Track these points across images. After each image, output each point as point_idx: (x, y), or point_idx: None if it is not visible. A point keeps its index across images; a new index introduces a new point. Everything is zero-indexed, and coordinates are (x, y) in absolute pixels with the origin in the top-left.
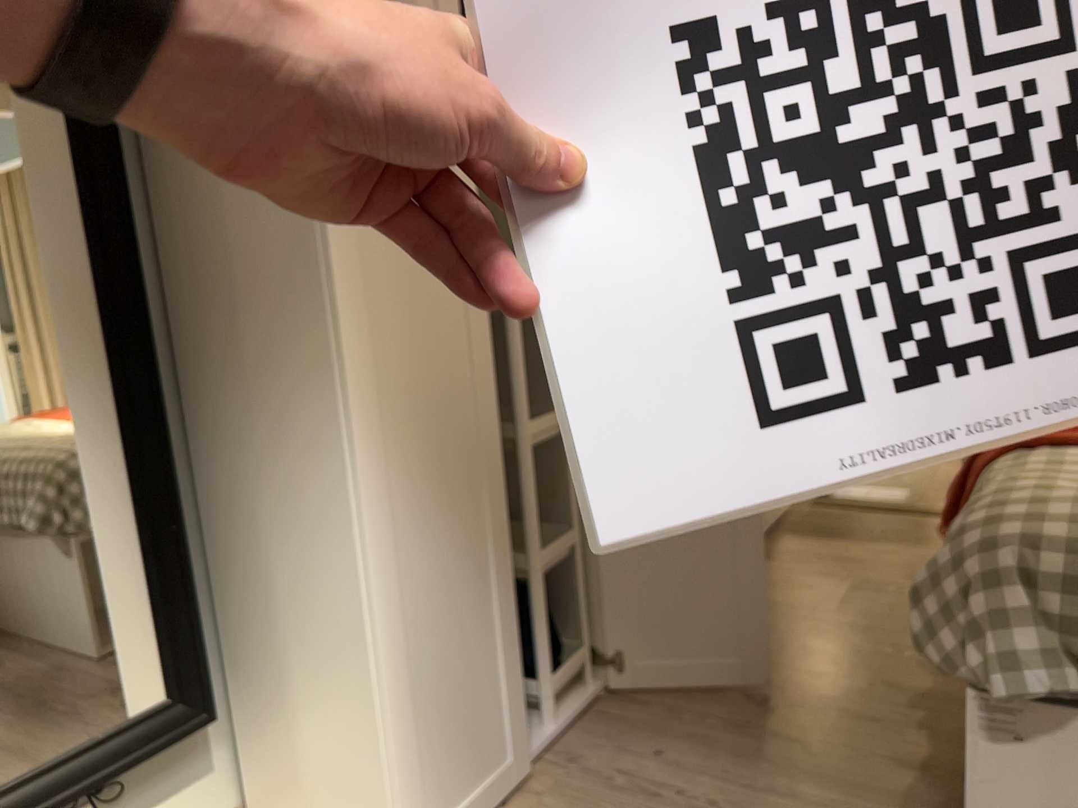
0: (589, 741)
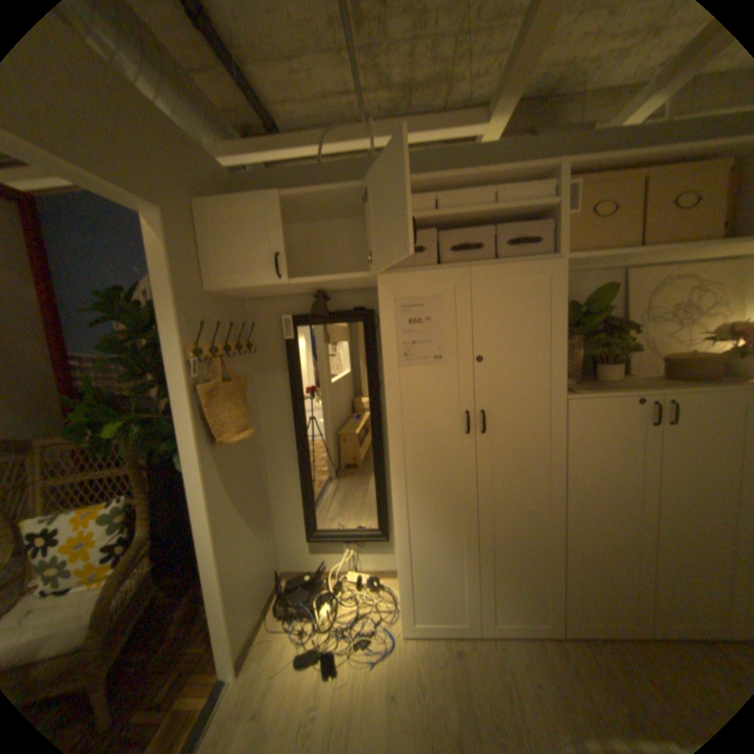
0: (525, 649)
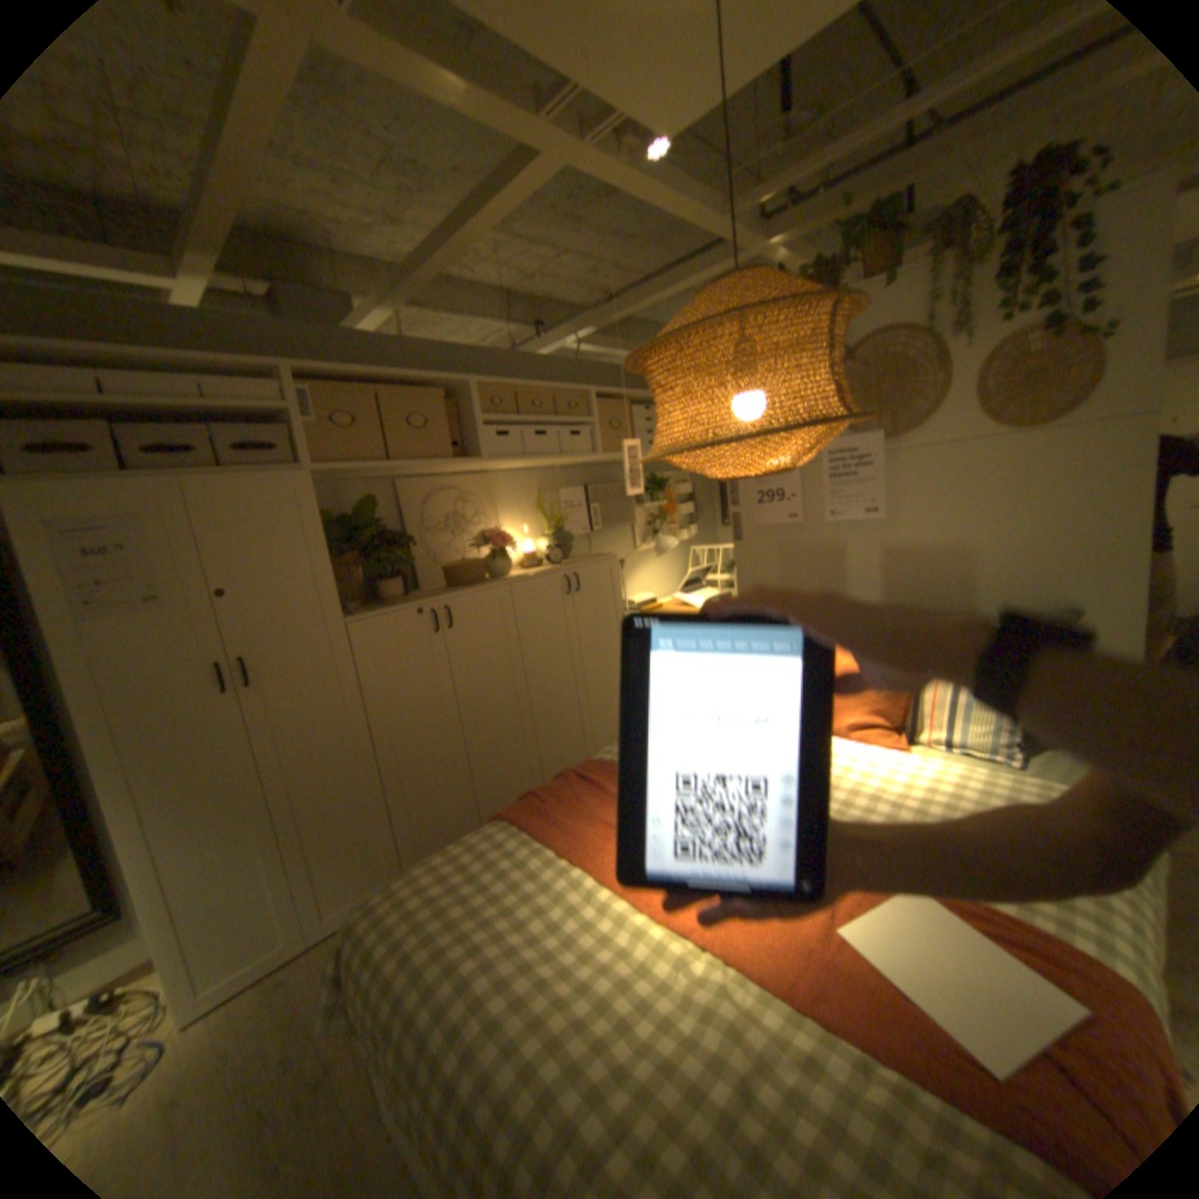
0: None
